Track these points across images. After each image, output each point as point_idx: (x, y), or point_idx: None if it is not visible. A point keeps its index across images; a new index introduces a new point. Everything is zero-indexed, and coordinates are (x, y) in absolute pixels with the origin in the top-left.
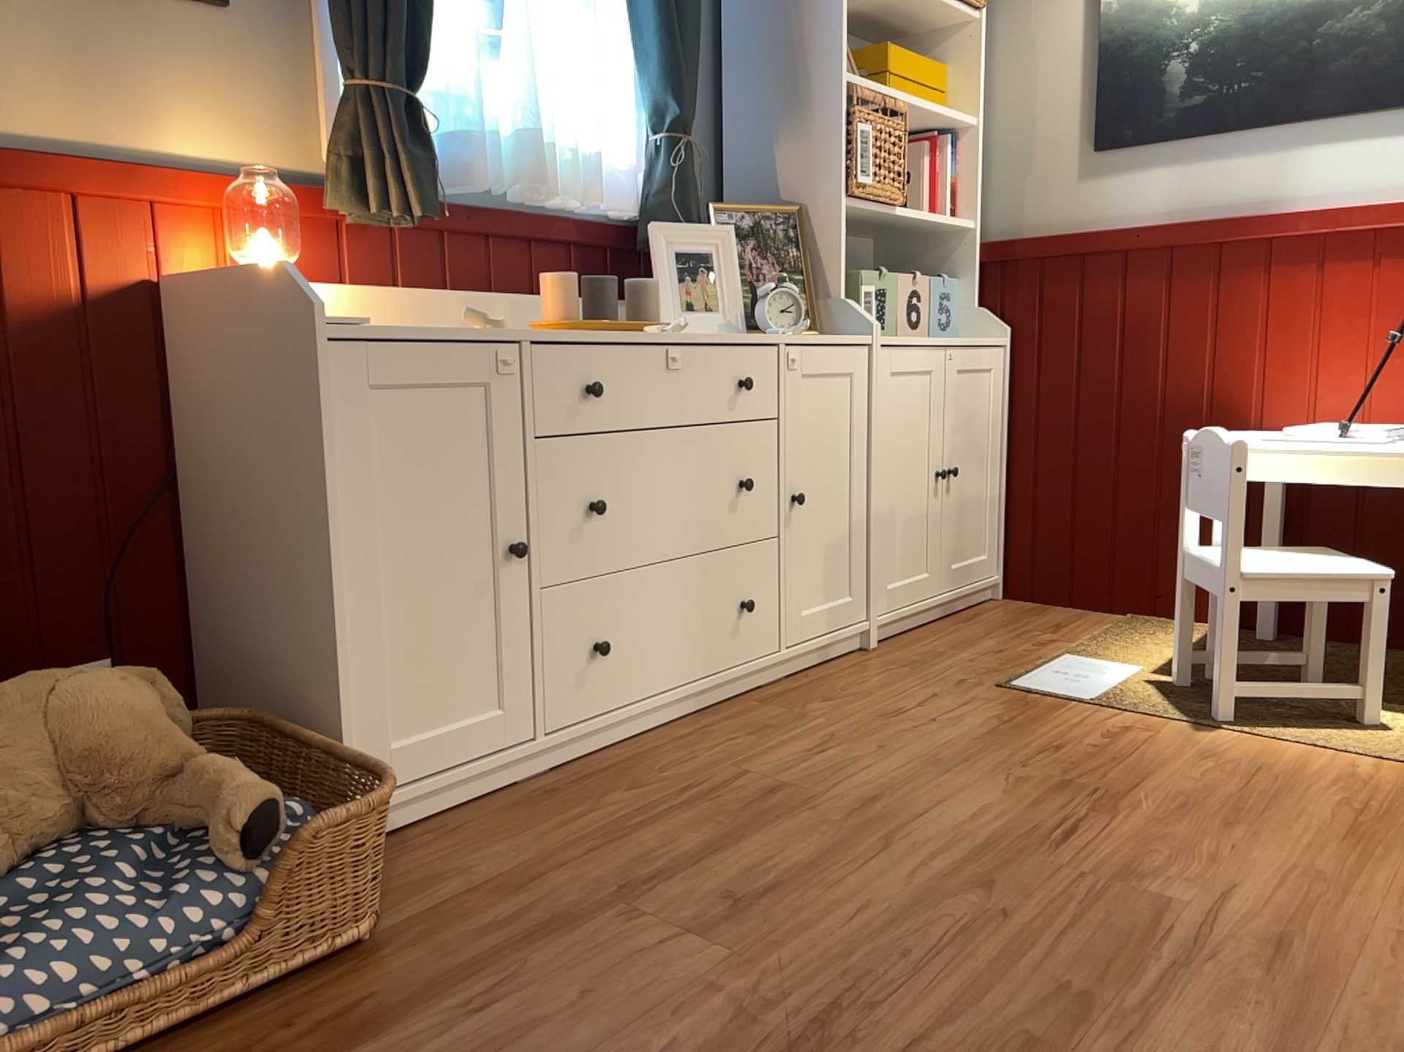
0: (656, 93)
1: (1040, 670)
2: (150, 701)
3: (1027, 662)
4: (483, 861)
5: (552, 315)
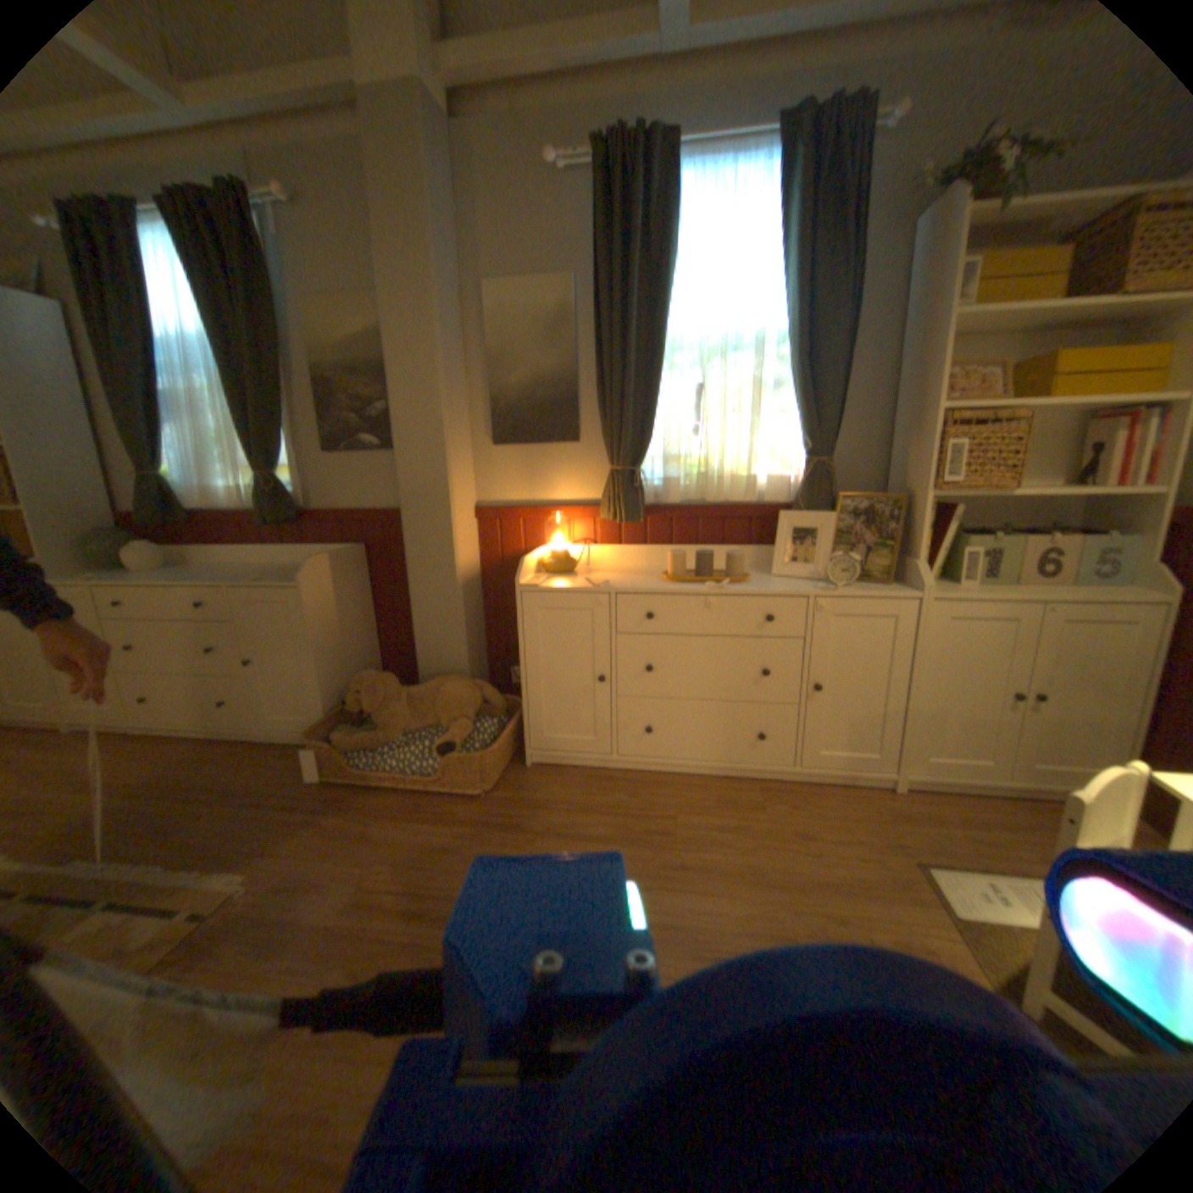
0: (802, 433)
1: (985, 878)
2: (469, 695)
3: (992, 867)
4: (545, 792)
5: (670, 571)
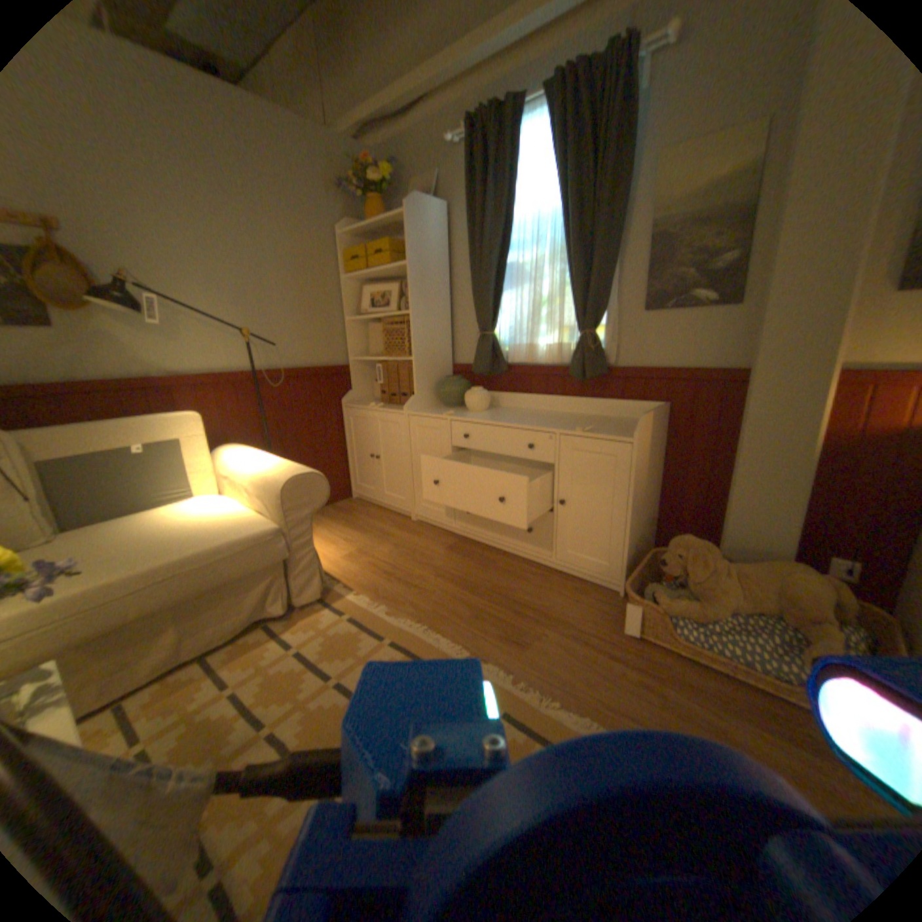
0: None
1: None
2: (828, 595)
3: None
4: None
5: None
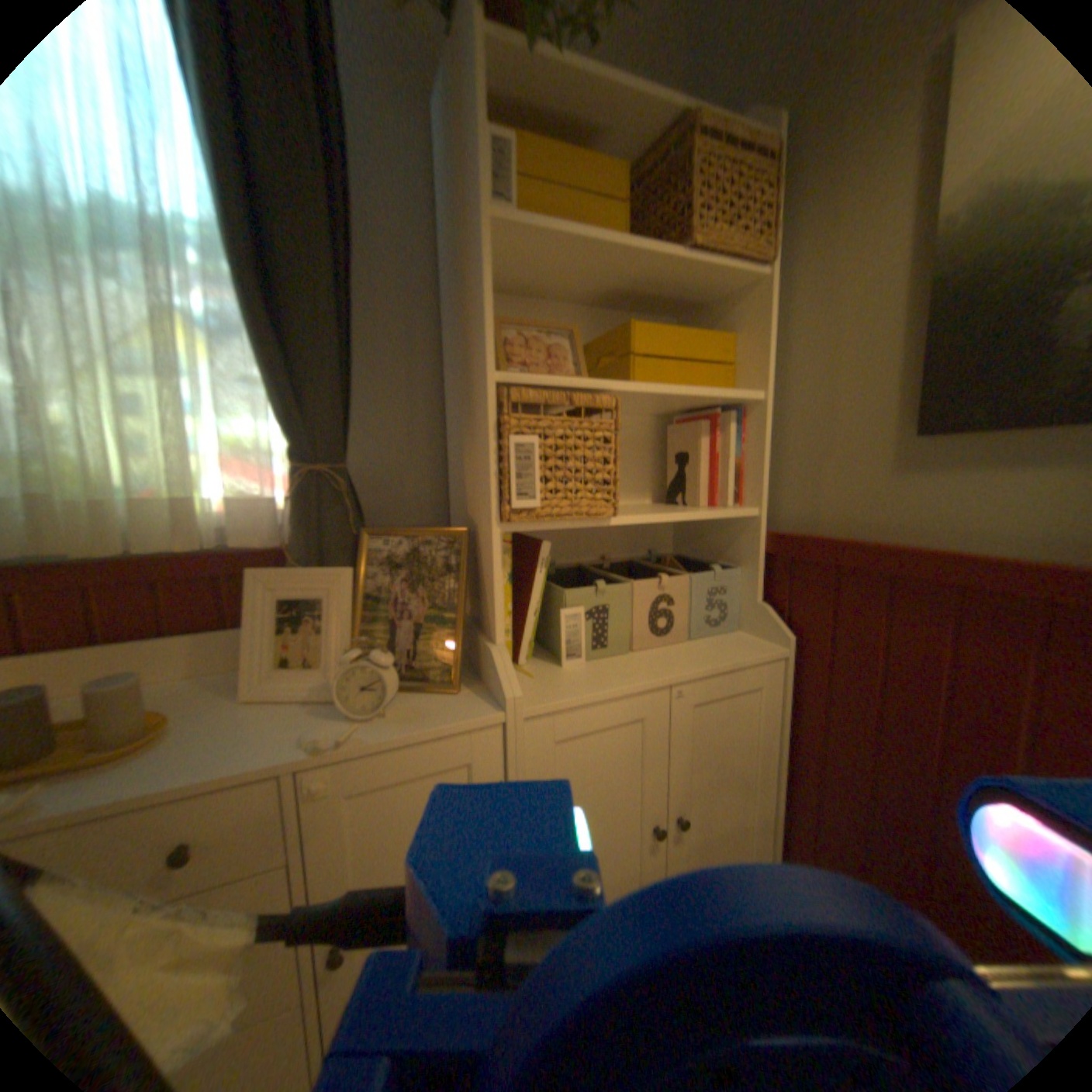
0: (283, 419)
1: None
2: None
3: None
4: None
5: None
